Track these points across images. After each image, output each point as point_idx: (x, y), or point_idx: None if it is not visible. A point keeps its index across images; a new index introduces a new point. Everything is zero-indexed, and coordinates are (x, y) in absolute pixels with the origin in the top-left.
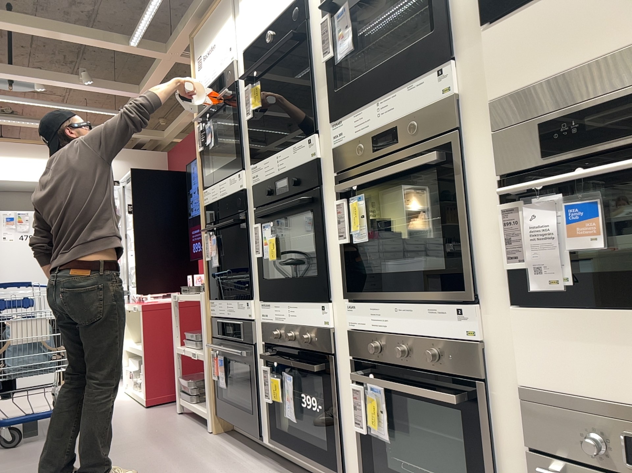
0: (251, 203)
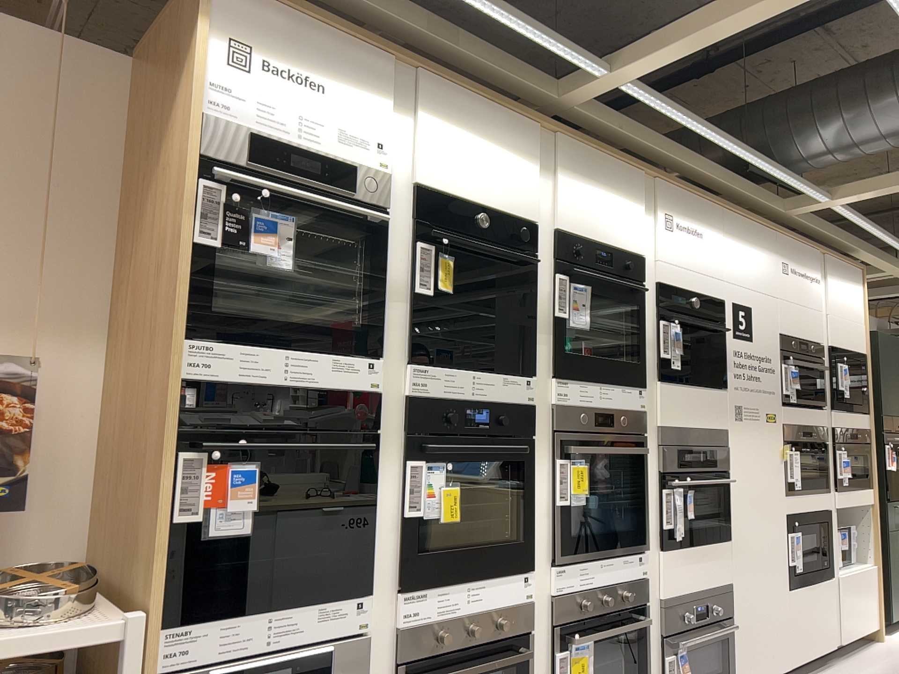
0: (394, 420)
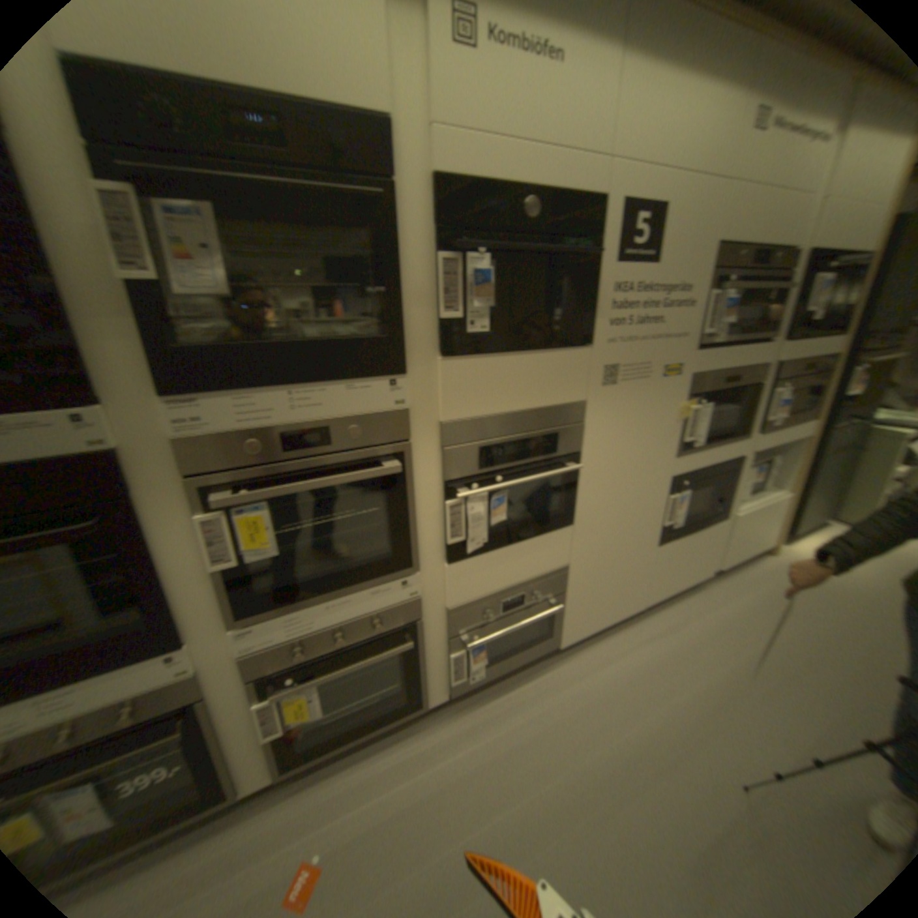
0: None
